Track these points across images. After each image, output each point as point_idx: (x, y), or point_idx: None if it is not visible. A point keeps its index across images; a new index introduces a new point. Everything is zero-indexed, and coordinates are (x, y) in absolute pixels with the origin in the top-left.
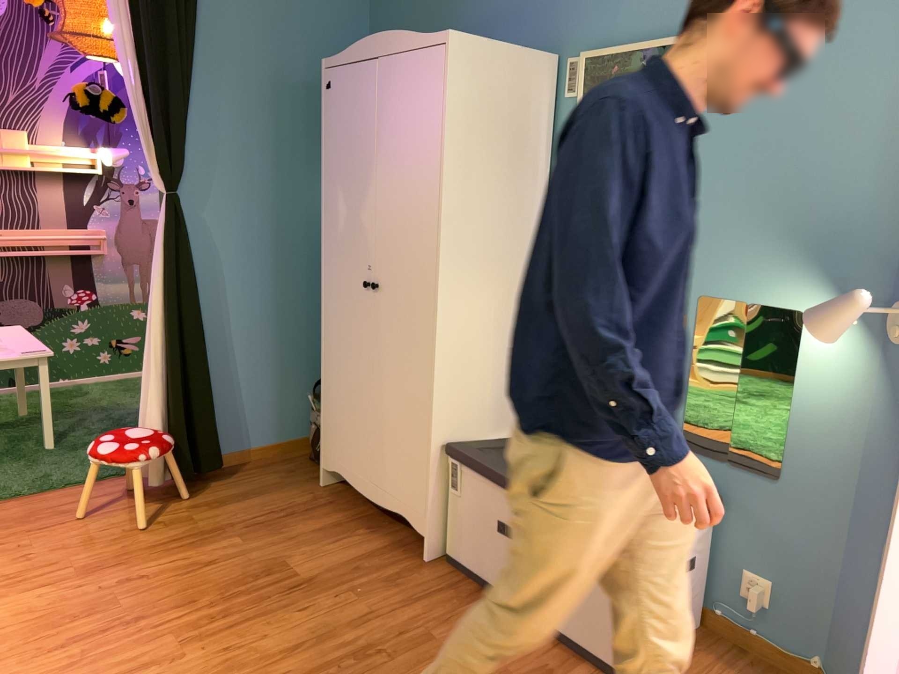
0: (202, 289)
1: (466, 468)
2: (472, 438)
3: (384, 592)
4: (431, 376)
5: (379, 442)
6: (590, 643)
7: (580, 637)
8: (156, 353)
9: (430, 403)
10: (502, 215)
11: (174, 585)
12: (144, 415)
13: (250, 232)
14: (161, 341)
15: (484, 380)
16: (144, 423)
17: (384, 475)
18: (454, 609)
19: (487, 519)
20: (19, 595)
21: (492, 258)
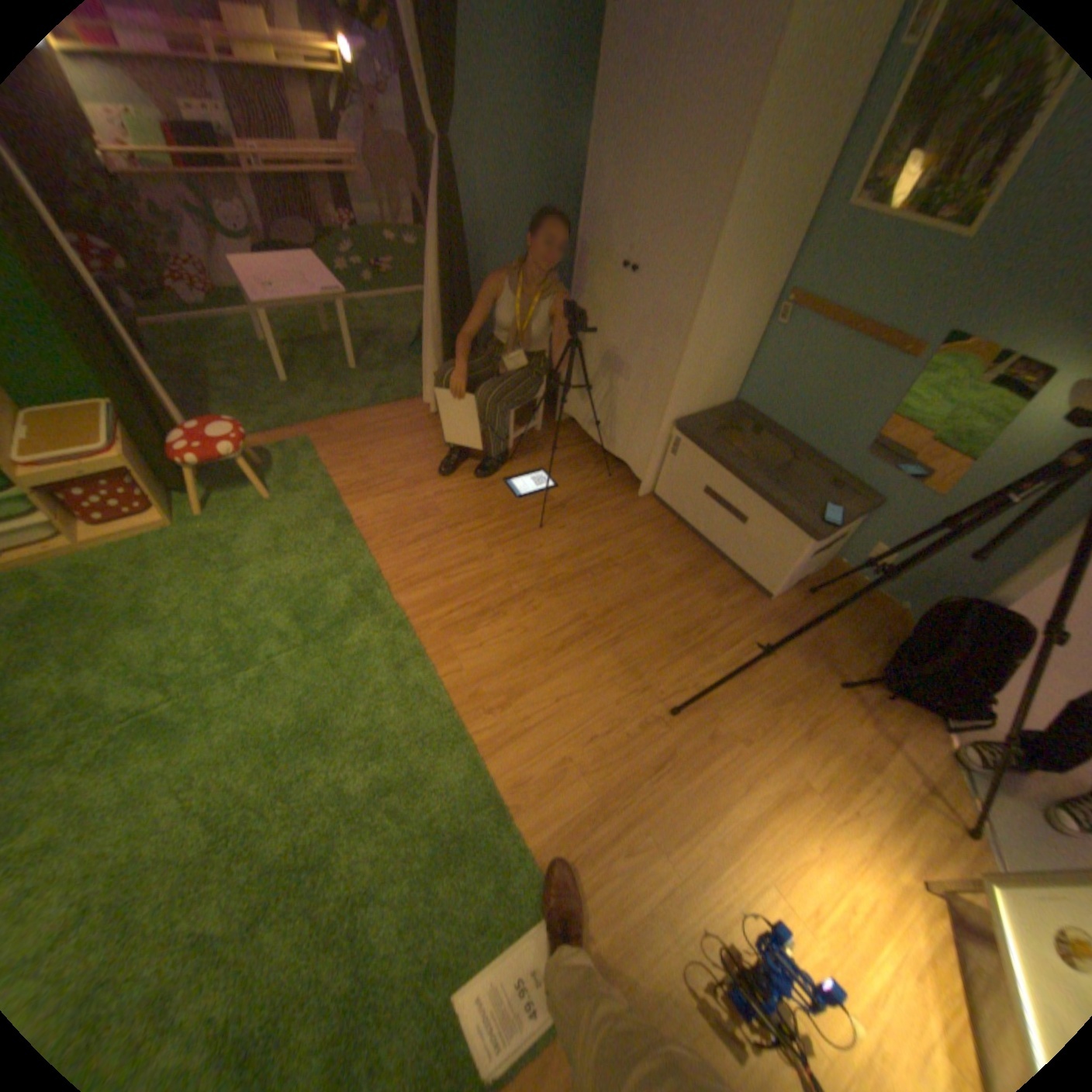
0: (466, 246)
1: (686, 445)
2: (691, 419)
3: (611, 520)
4: (675, 370)
5: (609, 404)
6: (754, 578)
7: (748, 573)
8: (434, 310)
9: (668, 392)
10: (778, 211)
11: (471, 501)
12: (425, 359)
13: (507, 184)
14: (437, 299)
15: (712, 372)
16: (425, 366)
17: (609, 428)
18: (659, 538)
19: (694, 483)
20: (373, 499)
21: (754, 259)
